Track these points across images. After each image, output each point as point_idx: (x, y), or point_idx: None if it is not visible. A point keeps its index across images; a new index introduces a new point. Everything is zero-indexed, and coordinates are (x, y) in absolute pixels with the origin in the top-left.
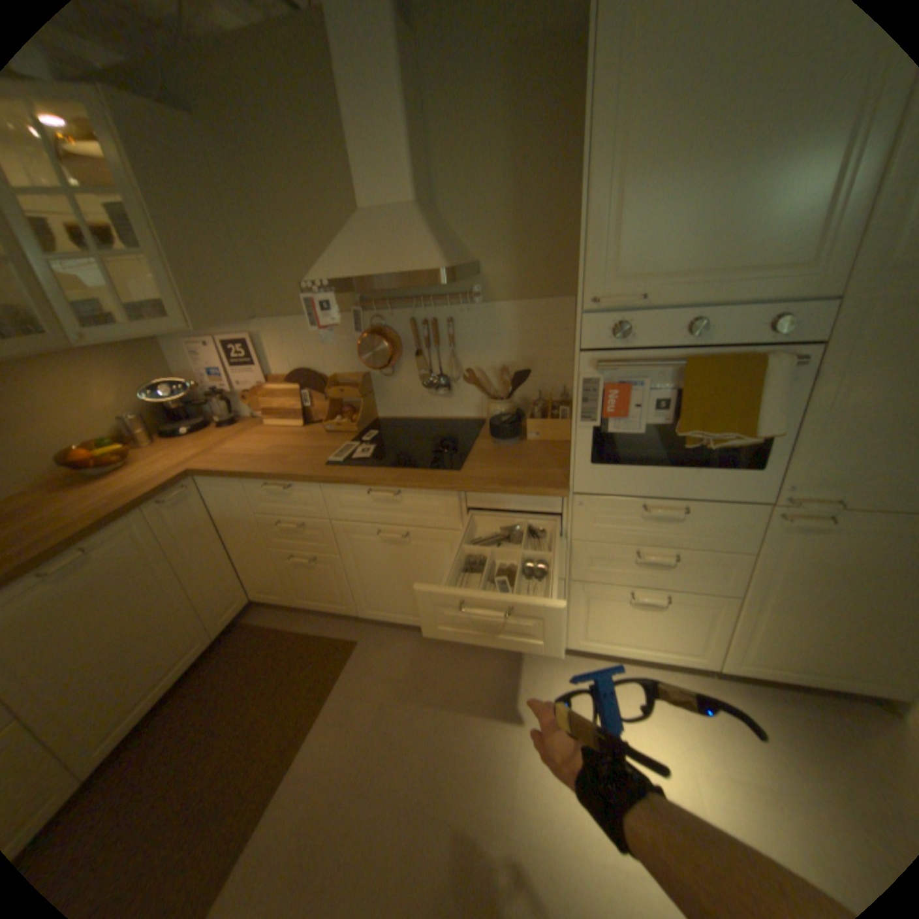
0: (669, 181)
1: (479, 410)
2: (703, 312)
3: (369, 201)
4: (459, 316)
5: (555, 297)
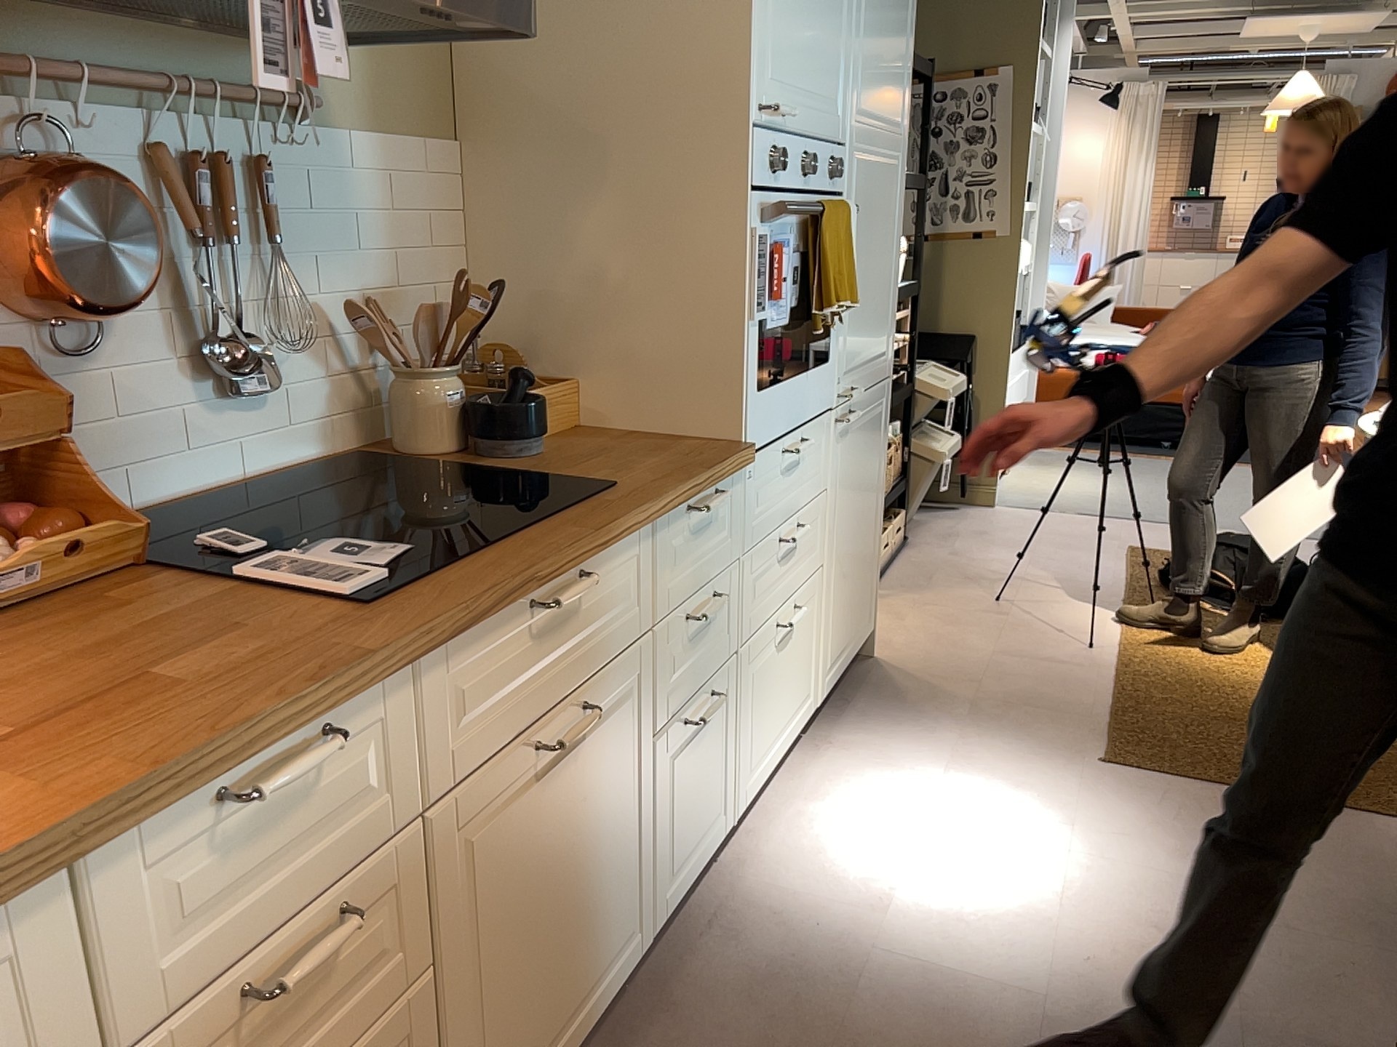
0: None
1: (328, 432)
2: (807, 149)
3: None
4: (276, 159)
5: (435, 141)
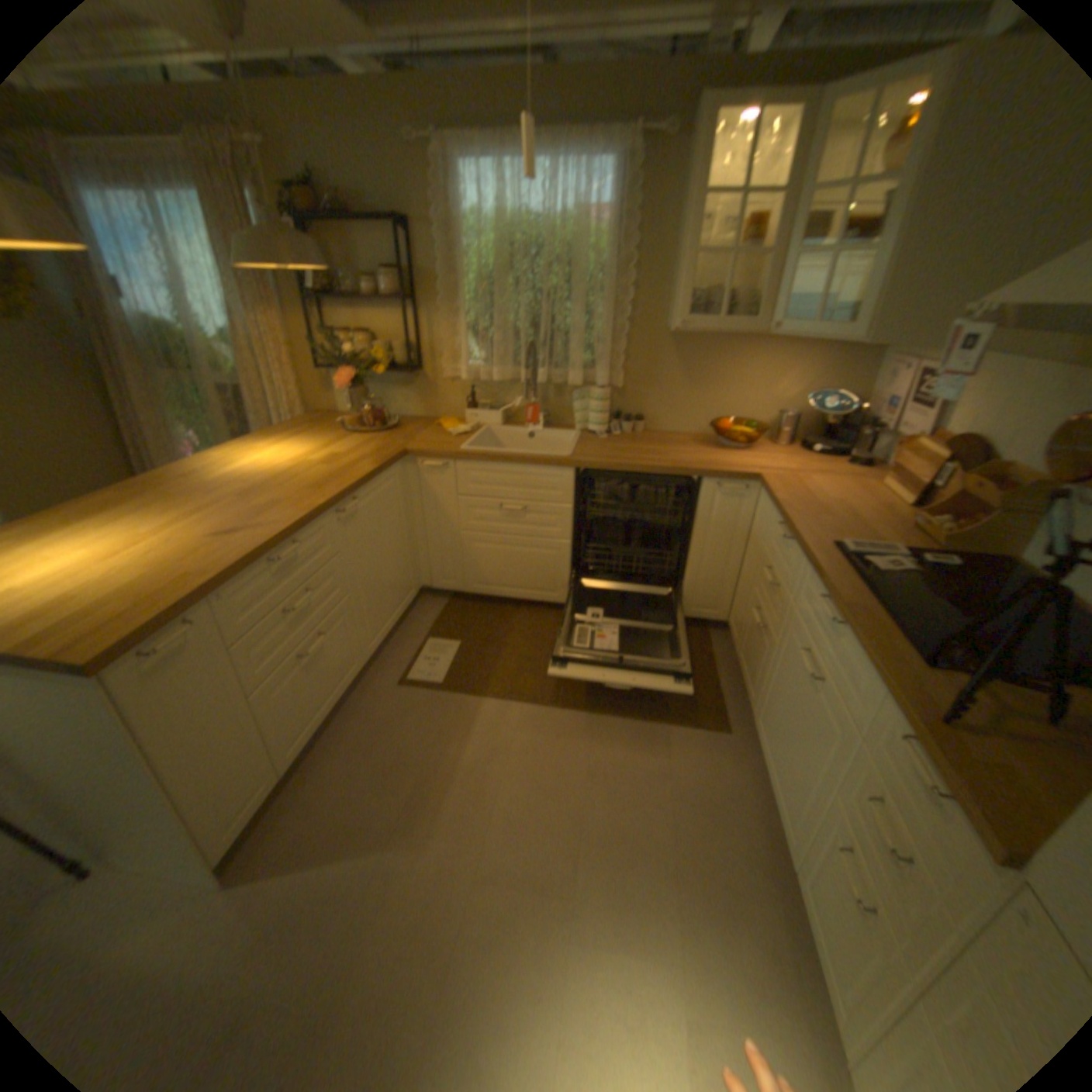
0: None
1: None
2: None
3: None
4: None
5: None
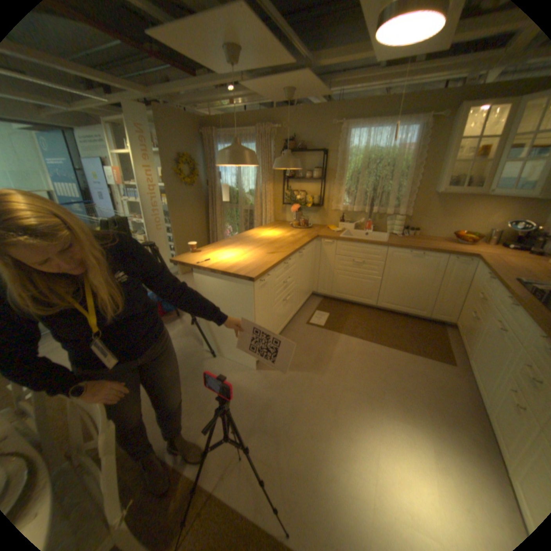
0: None
1: None
2: None
3: None
4: None
5: None
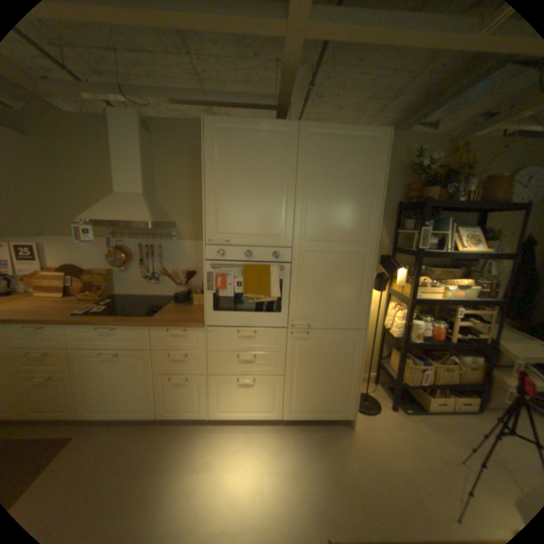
0: (231, 203)
1: (173, 291)
2: (249, 249)
3: (120, 190)
4: (165, 245)
5: None
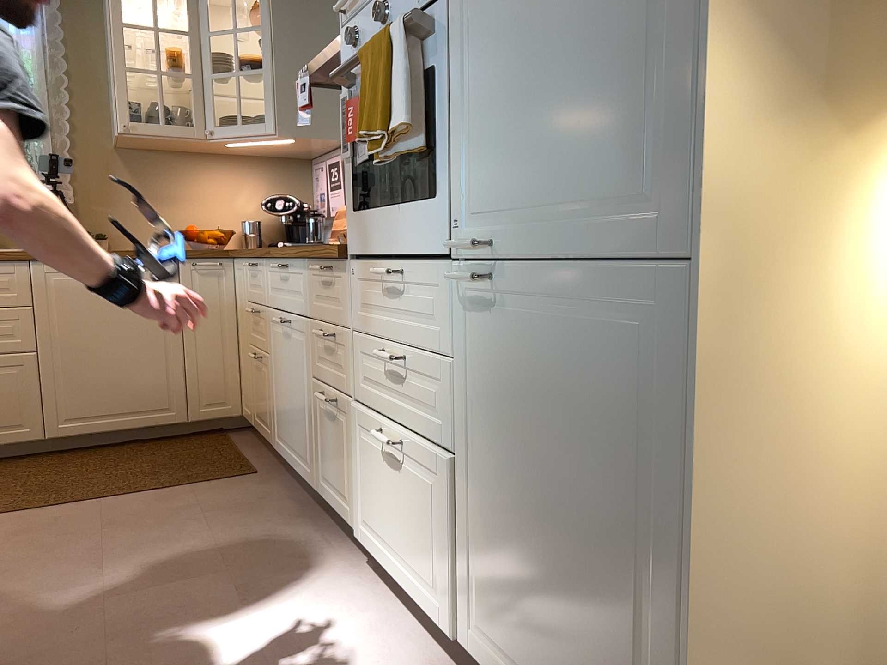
0: None
1: None
2: None
3: None
4: None
5: None
